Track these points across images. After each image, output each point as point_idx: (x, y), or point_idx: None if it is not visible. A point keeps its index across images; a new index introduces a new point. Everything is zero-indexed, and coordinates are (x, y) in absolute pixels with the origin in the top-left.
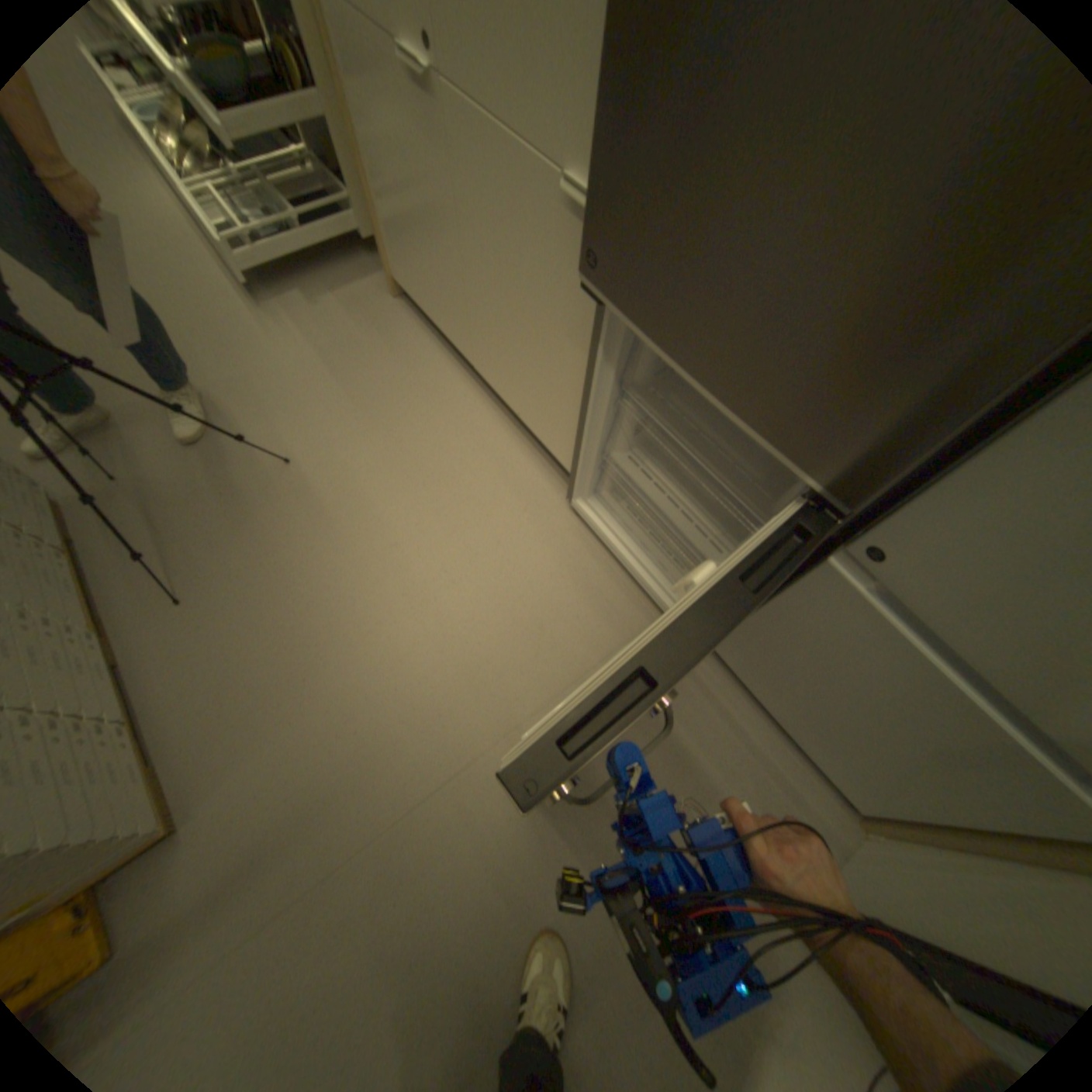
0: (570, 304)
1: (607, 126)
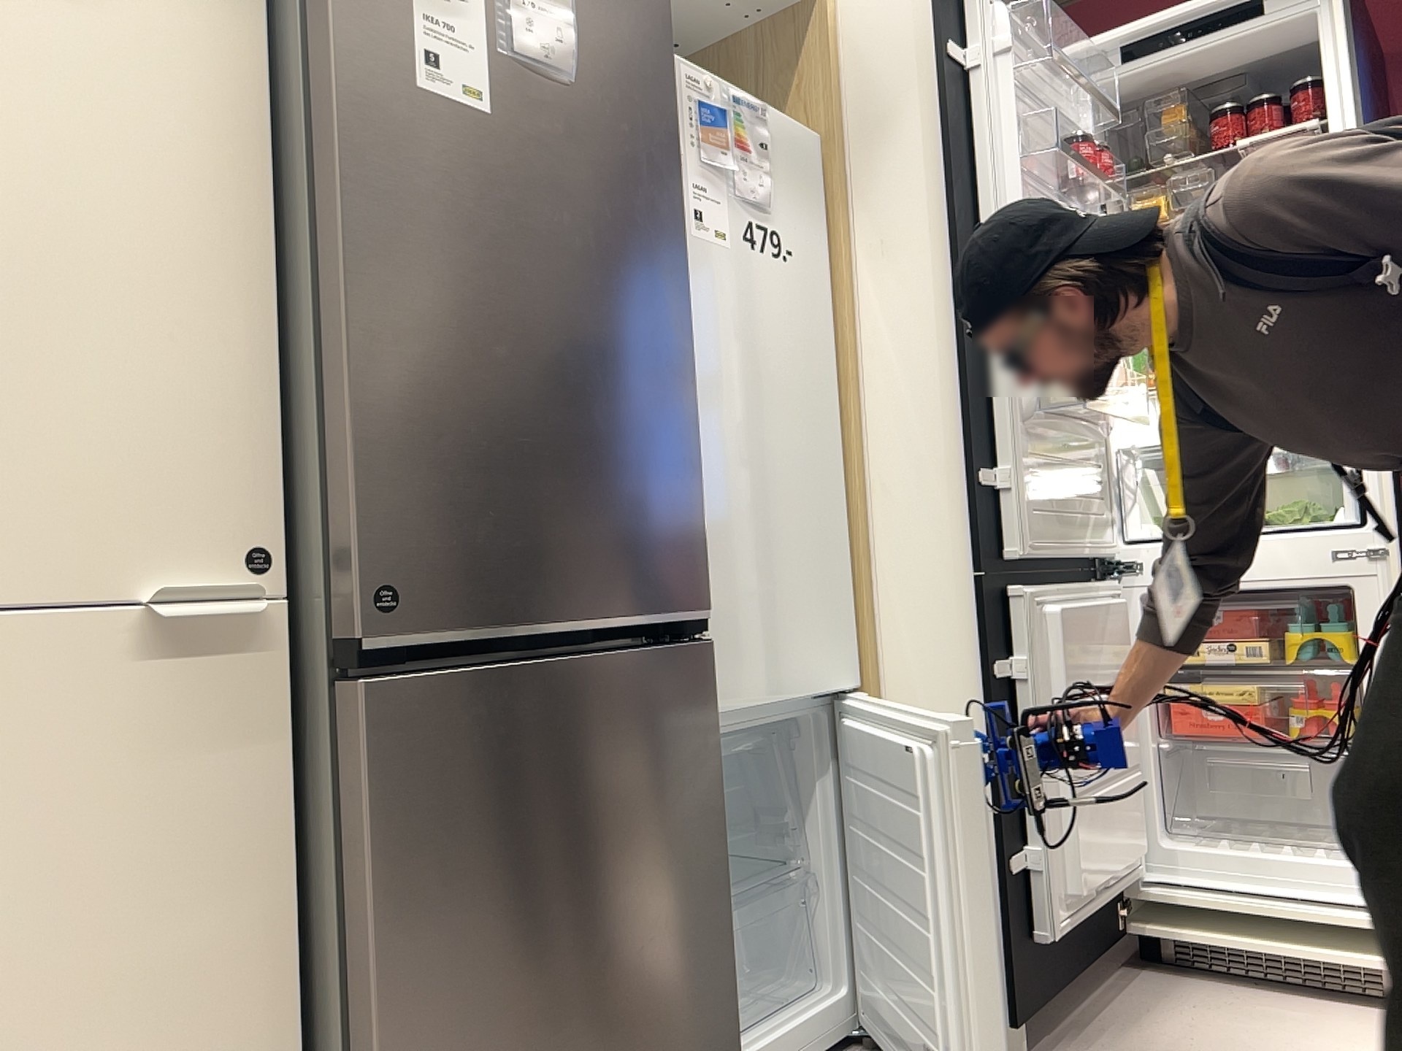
0: (189, 846)
1: (371, 445)
